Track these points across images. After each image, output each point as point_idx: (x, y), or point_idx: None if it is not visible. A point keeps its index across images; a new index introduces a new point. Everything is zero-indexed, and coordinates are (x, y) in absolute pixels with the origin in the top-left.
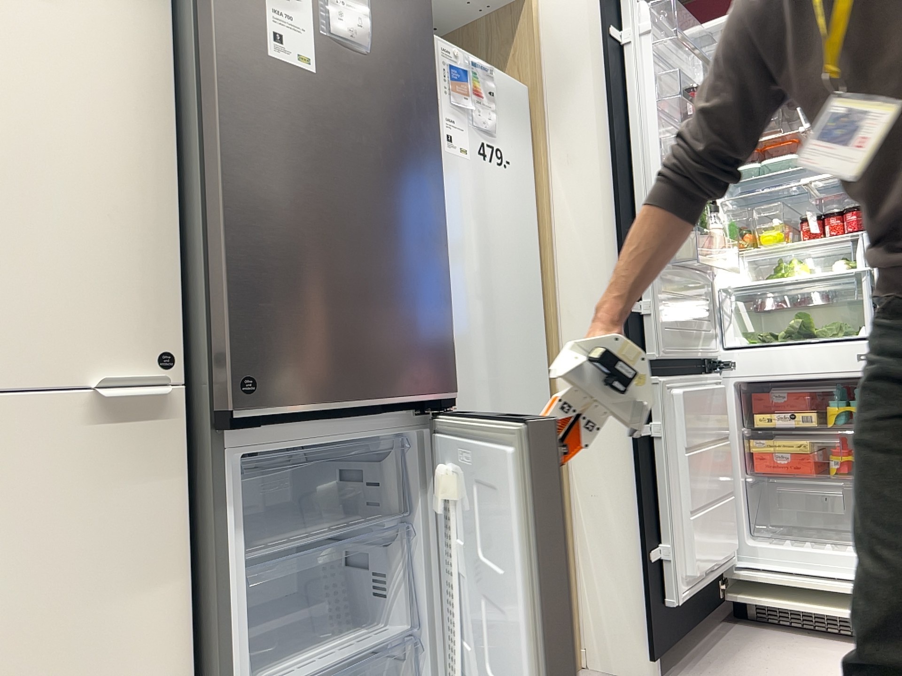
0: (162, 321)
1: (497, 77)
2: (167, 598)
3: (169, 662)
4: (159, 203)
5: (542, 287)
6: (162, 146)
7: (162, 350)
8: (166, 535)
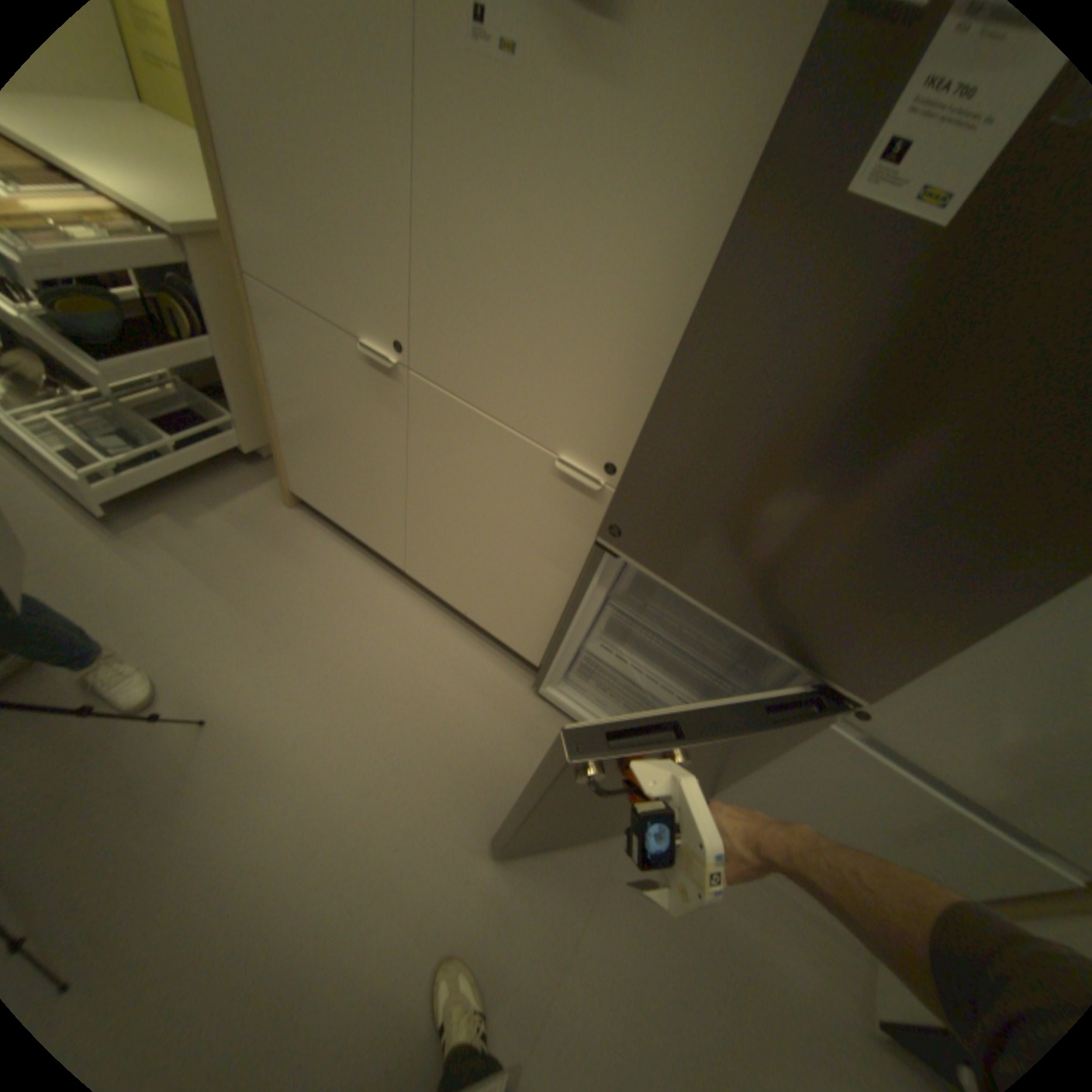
0: (623, 440)
1: None
2: (565, 577)
3: (556, 599)
4: (664, 344)
5: None
6: (694, 283)
7: (615, 460)
8: (575, 553)
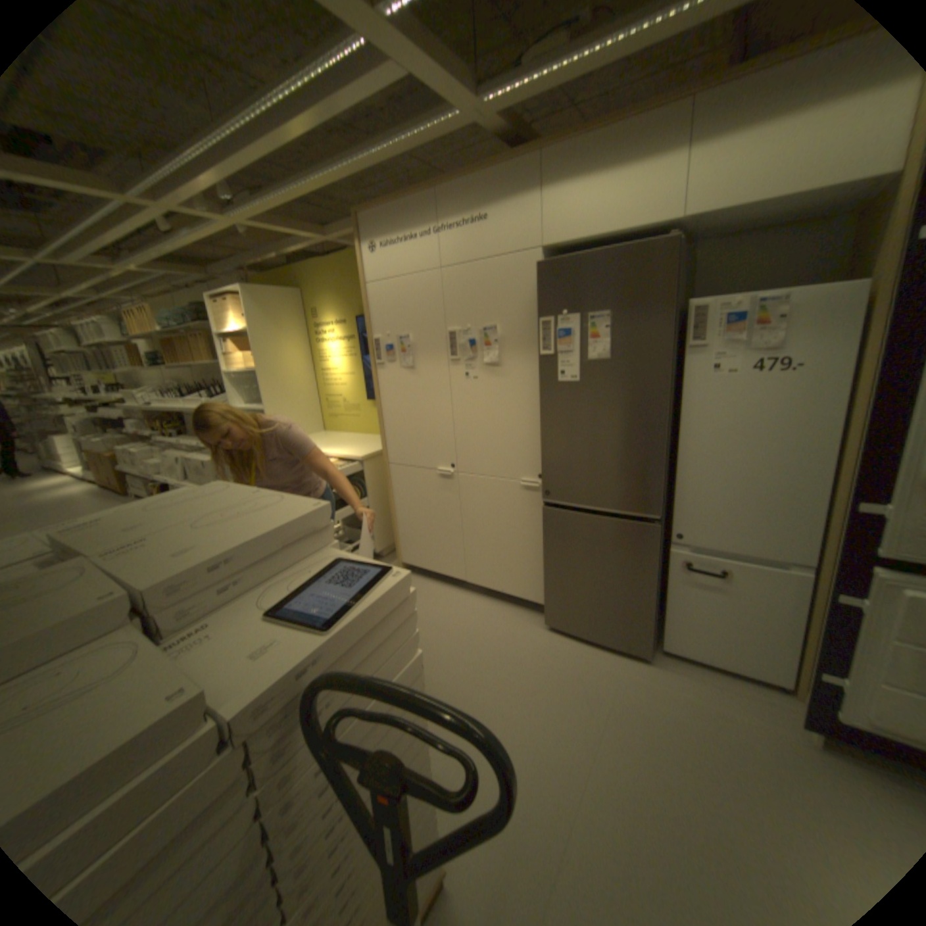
0: (540, 465)
1: (800, 295)
2: (541, 537)
3: (541, 553)
4: (539, 429)
5: (844, 457)
6: (540, 411)
7: (540, 473)
8: (541, 522)
